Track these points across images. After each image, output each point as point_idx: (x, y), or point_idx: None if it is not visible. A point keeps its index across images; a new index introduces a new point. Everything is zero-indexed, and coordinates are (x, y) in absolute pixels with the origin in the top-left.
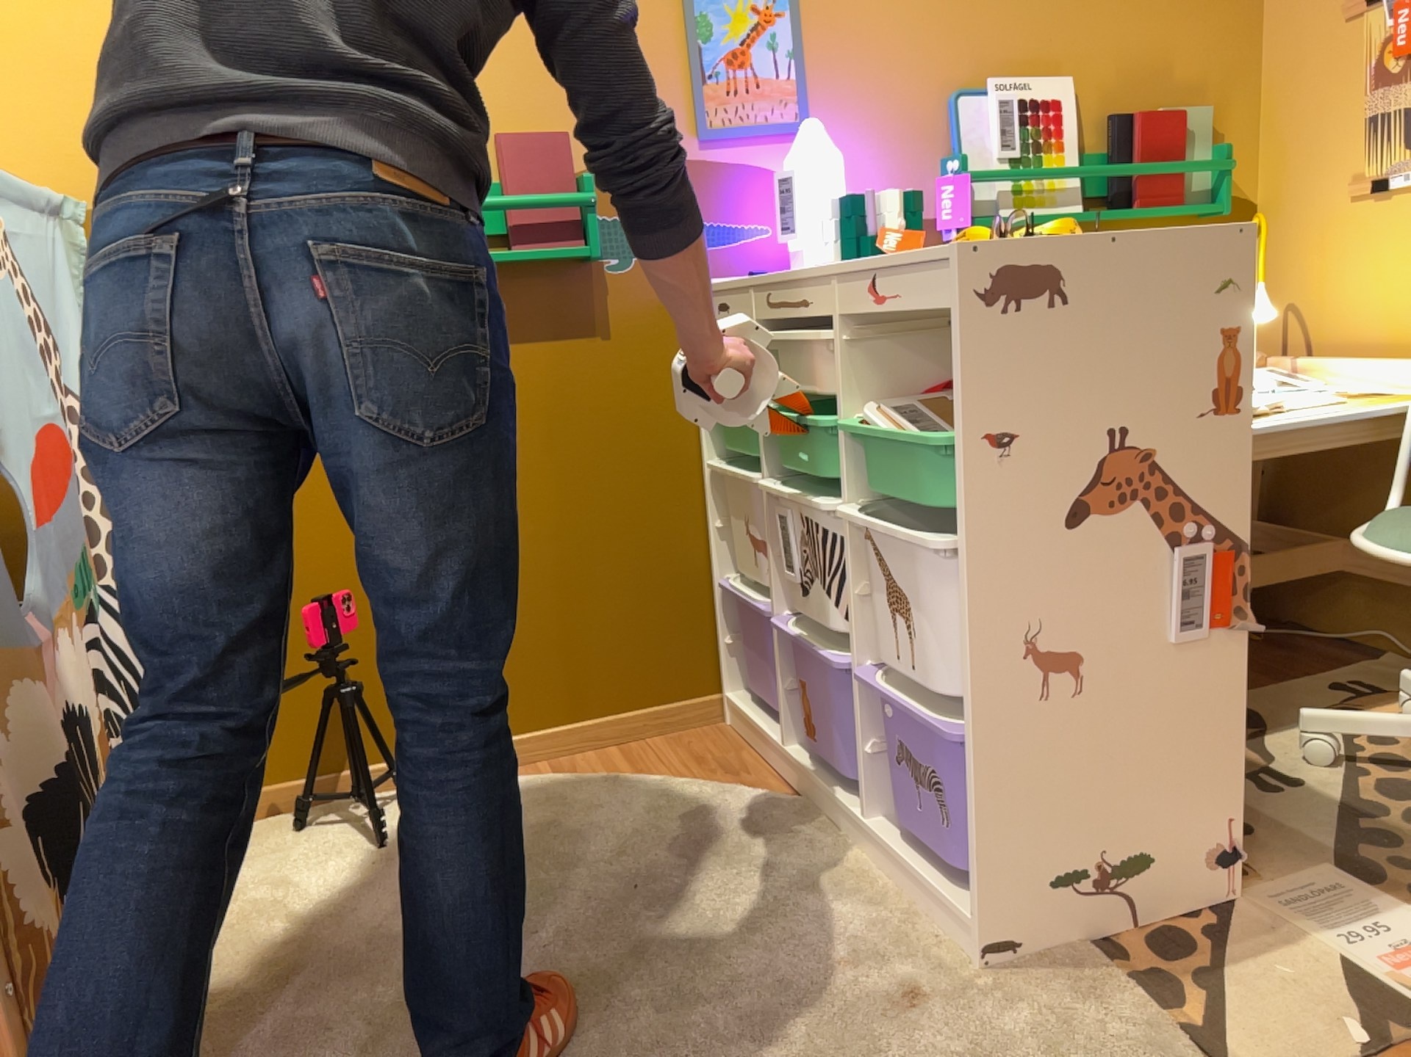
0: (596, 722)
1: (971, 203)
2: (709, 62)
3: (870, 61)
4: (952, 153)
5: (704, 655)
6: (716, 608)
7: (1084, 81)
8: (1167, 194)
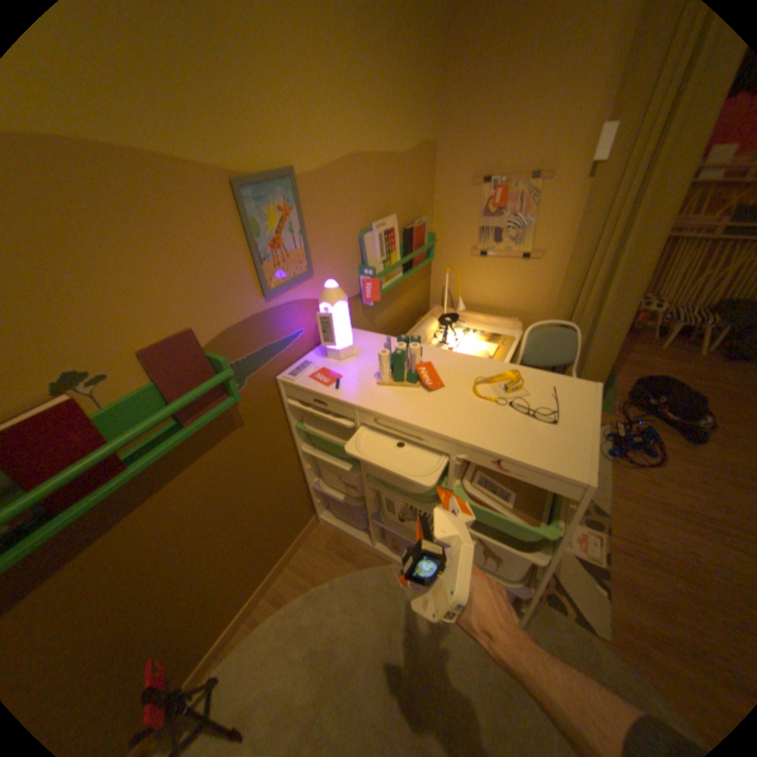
0: (276, 566)
1: (380, 290)
2: (262, 248)
3: (331, 224)
4: (362, 261)
5: (307, 508)
6: (308, 491)
7: (396, 212)
8: (421, 257)
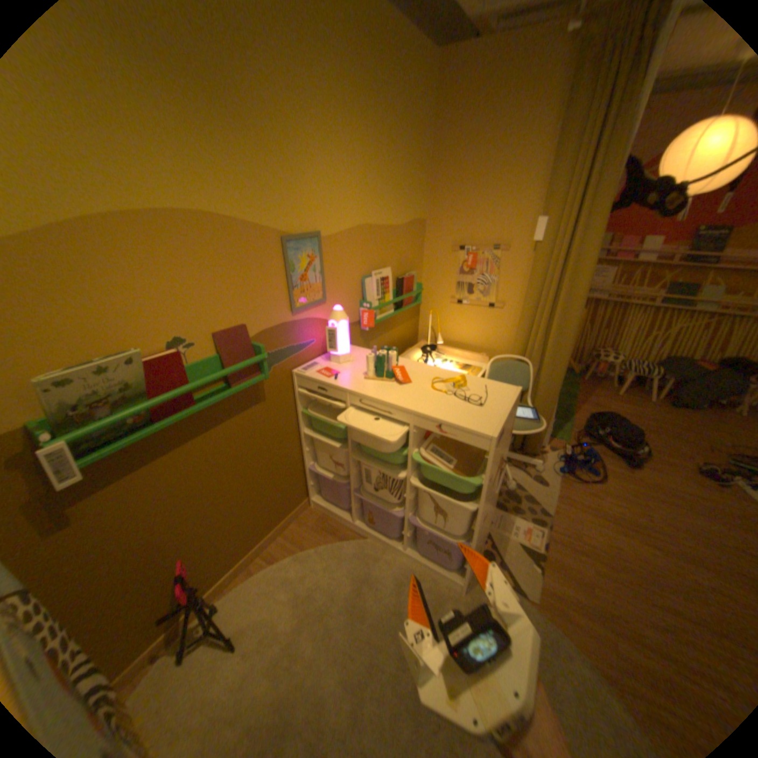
0: (272, 532)
1: (374, 320)
2: (294, 281)
3: (342, 270)
4: (362, 298)
5: (302, 489)
6: (304, 474)
7: (391, 266)
8: (409, 301)
